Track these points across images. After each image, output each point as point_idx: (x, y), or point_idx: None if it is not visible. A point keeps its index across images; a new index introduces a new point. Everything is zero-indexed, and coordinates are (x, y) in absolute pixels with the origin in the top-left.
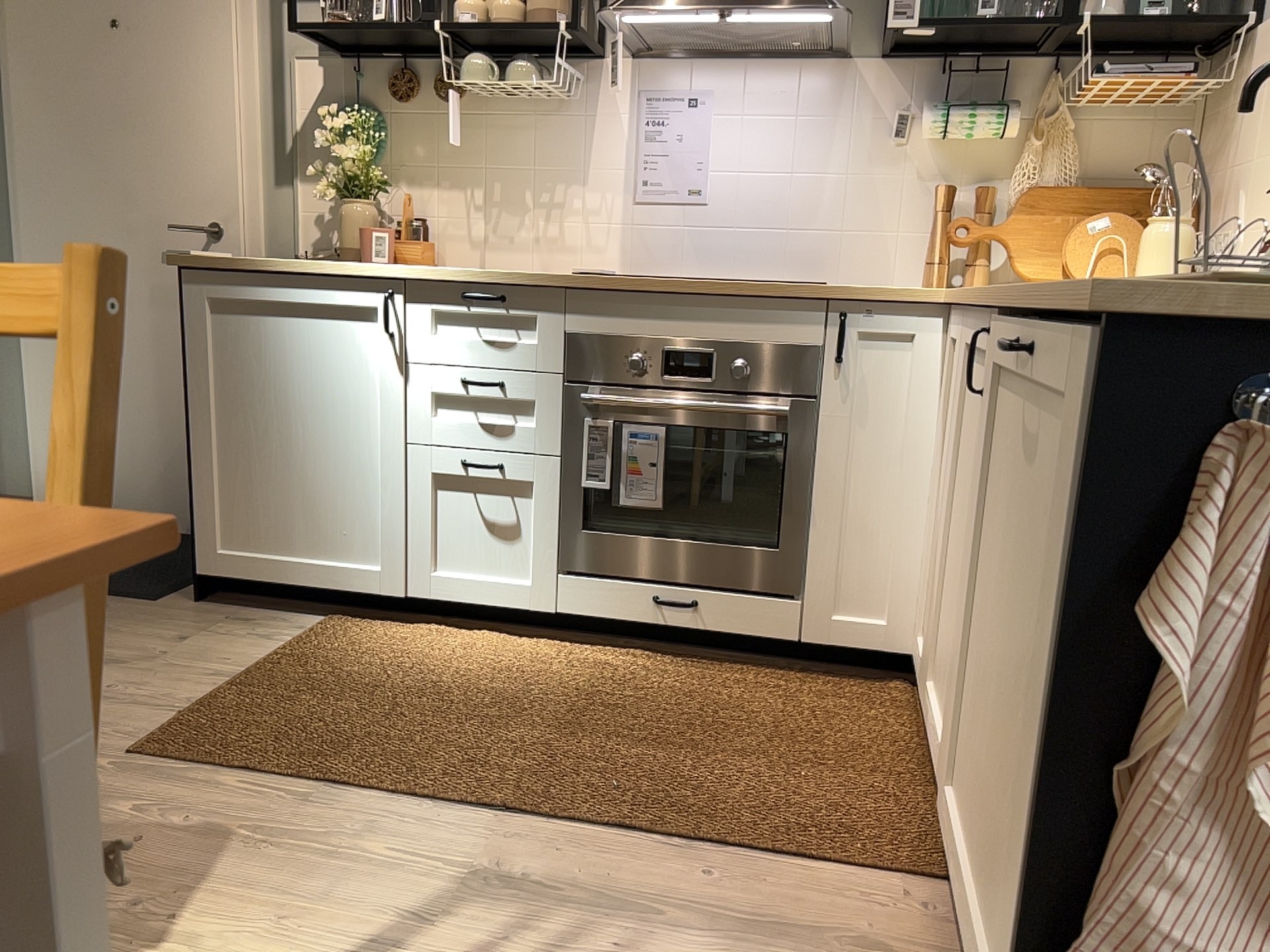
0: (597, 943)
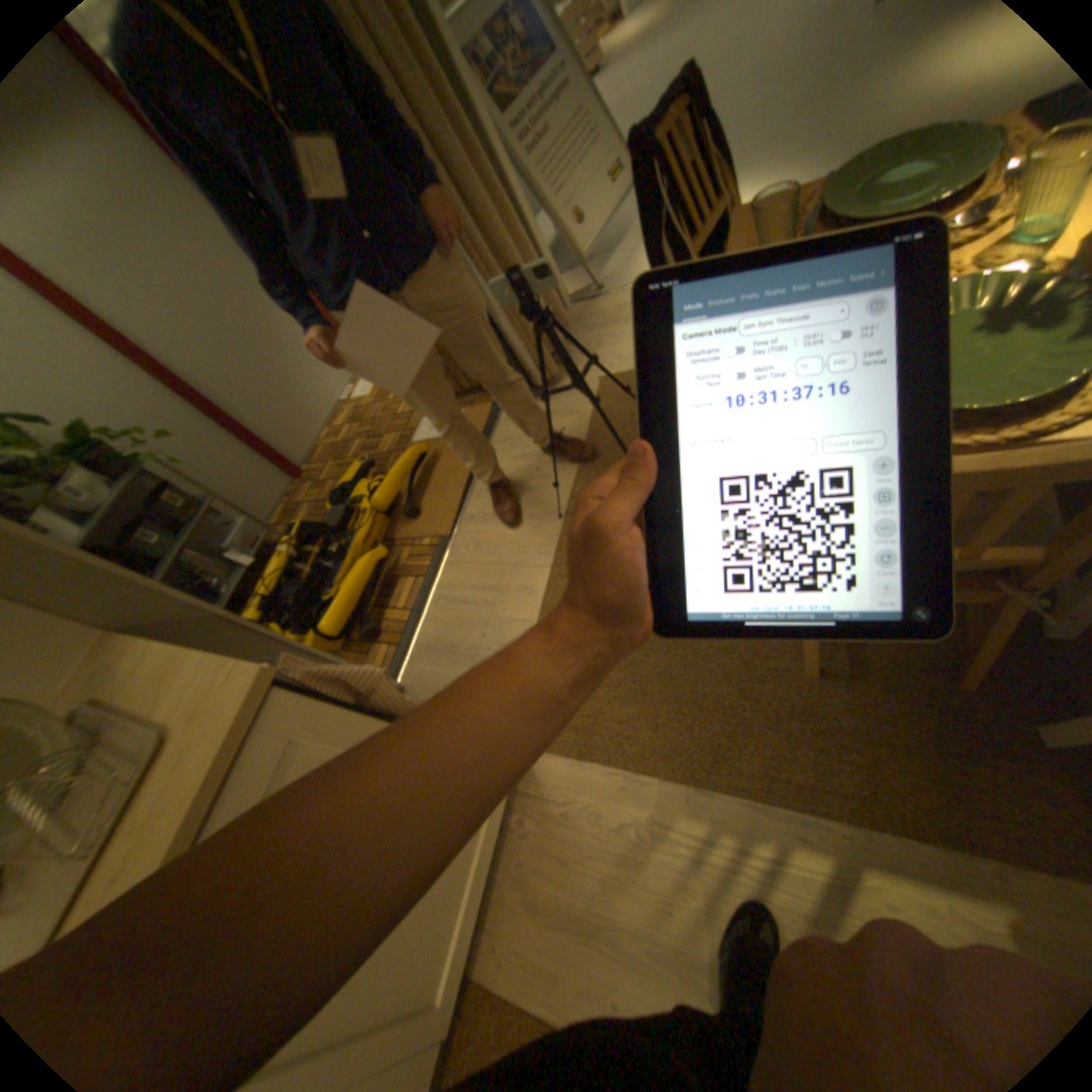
0: (691, 921)
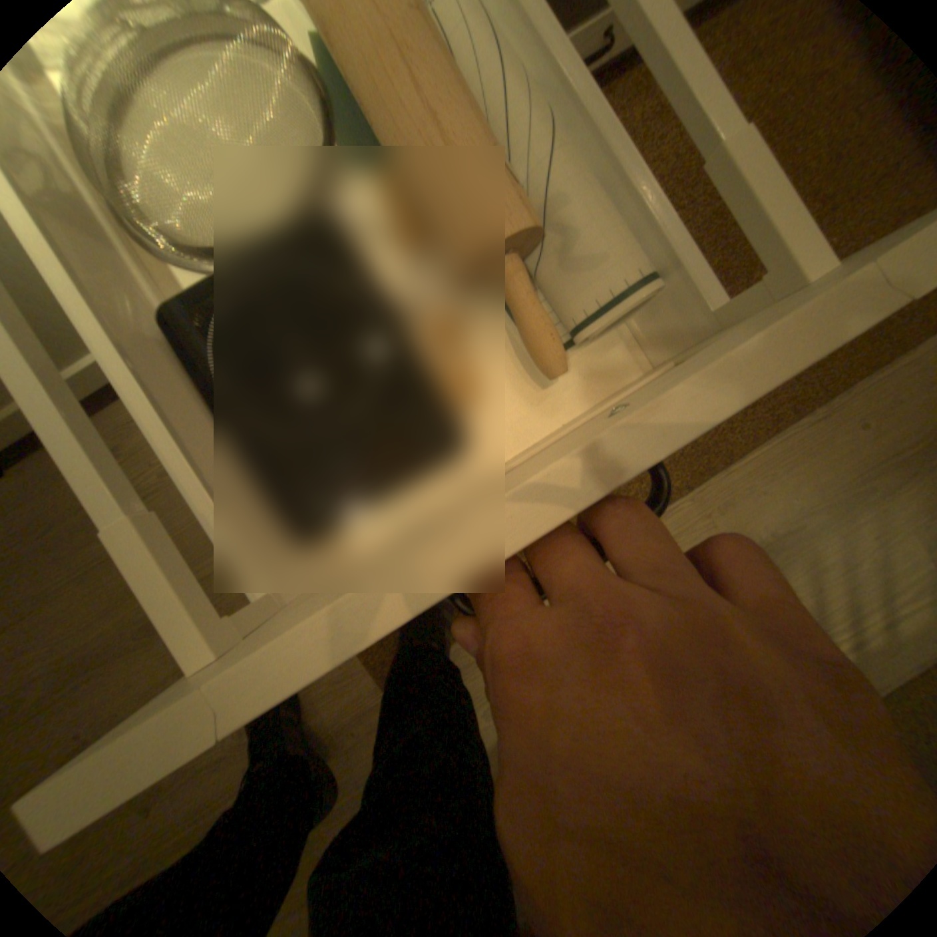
0: (848, 543)
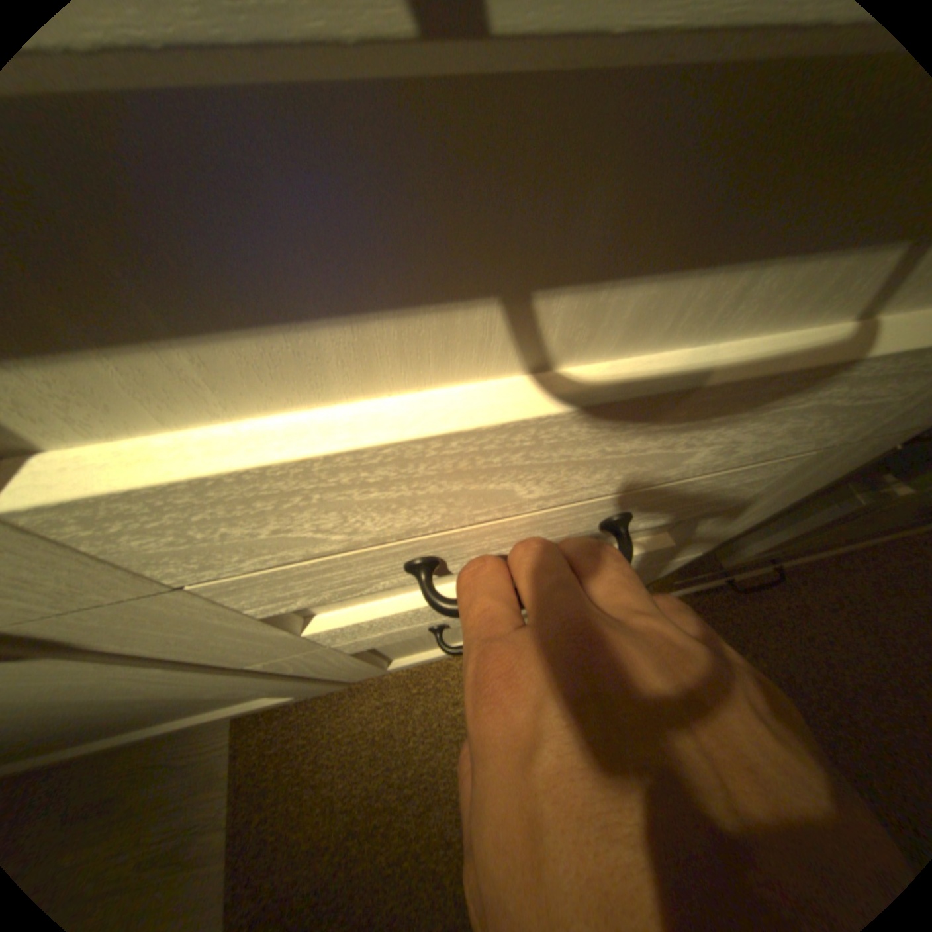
0: None
